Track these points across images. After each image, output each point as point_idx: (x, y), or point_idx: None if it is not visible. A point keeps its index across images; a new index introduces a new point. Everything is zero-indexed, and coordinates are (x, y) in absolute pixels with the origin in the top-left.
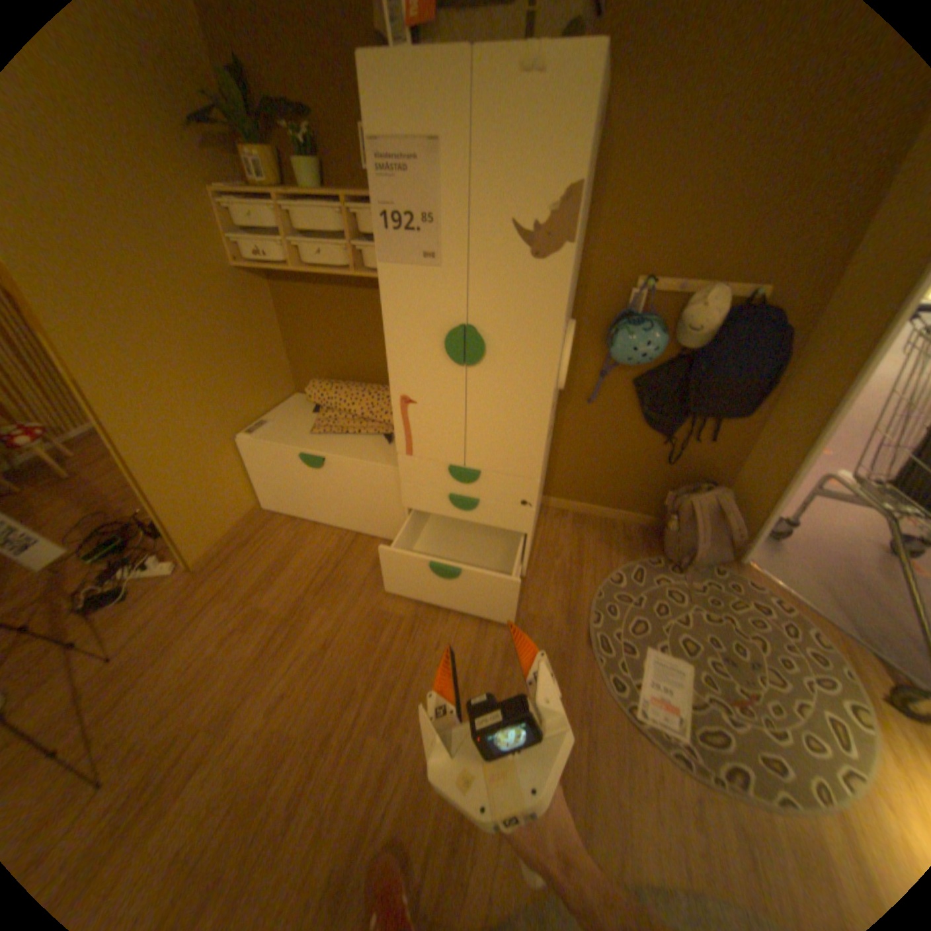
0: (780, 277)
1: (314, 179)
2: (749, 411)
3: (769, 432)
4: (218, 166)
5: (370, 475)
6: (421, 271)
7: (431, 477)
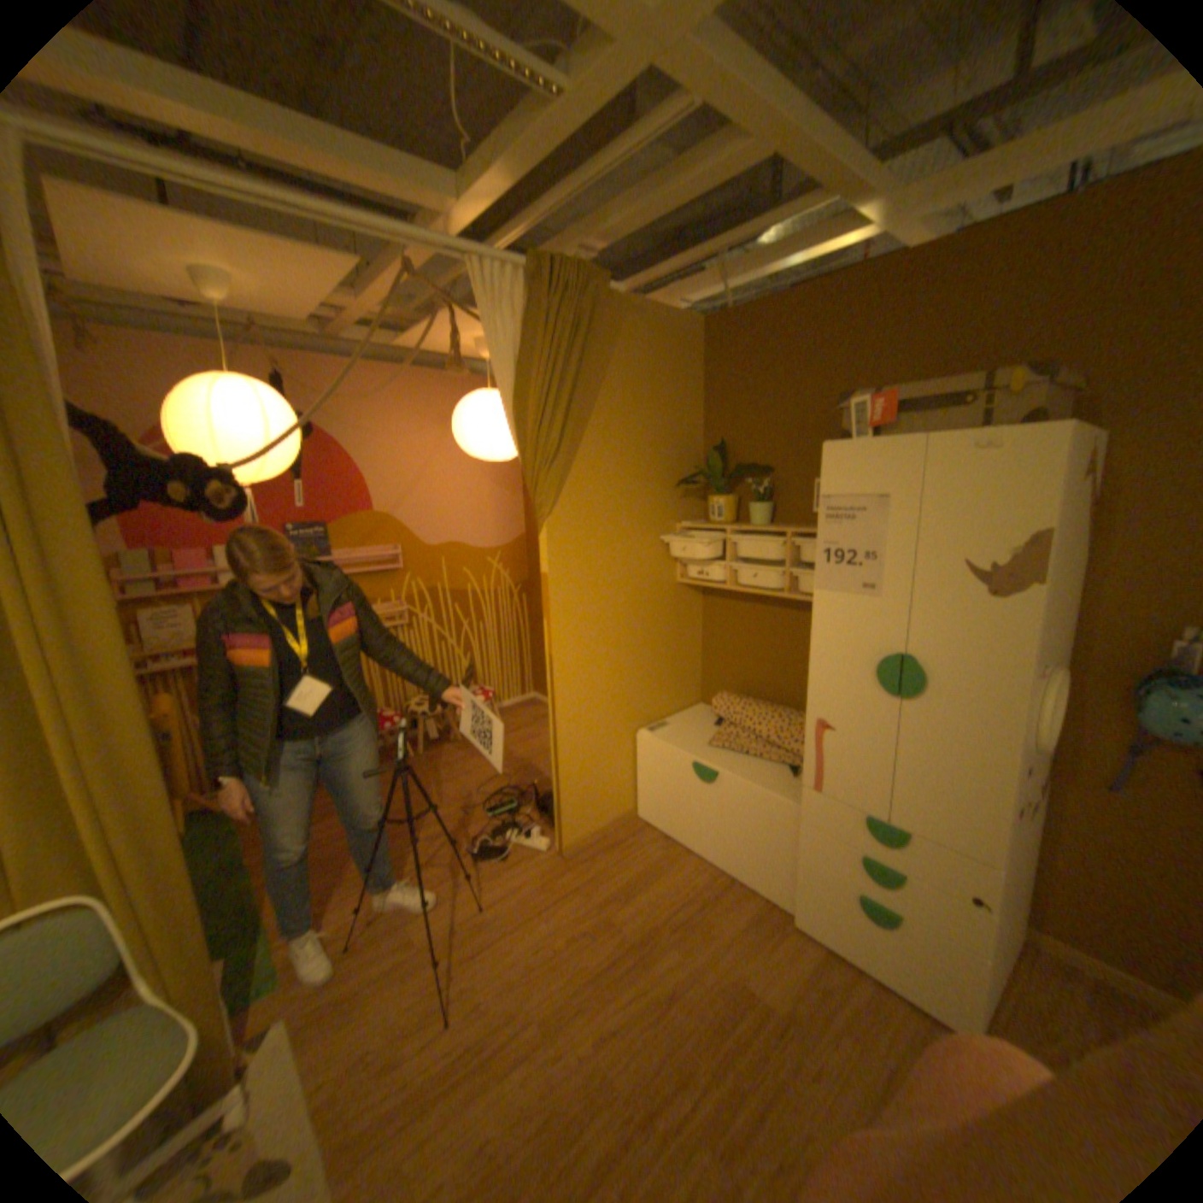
0: None
1: (768, 517)
2: None
3: None
4: (690, 509)
5: (767, 806)
6: (861, 598)
7: (845, 827)
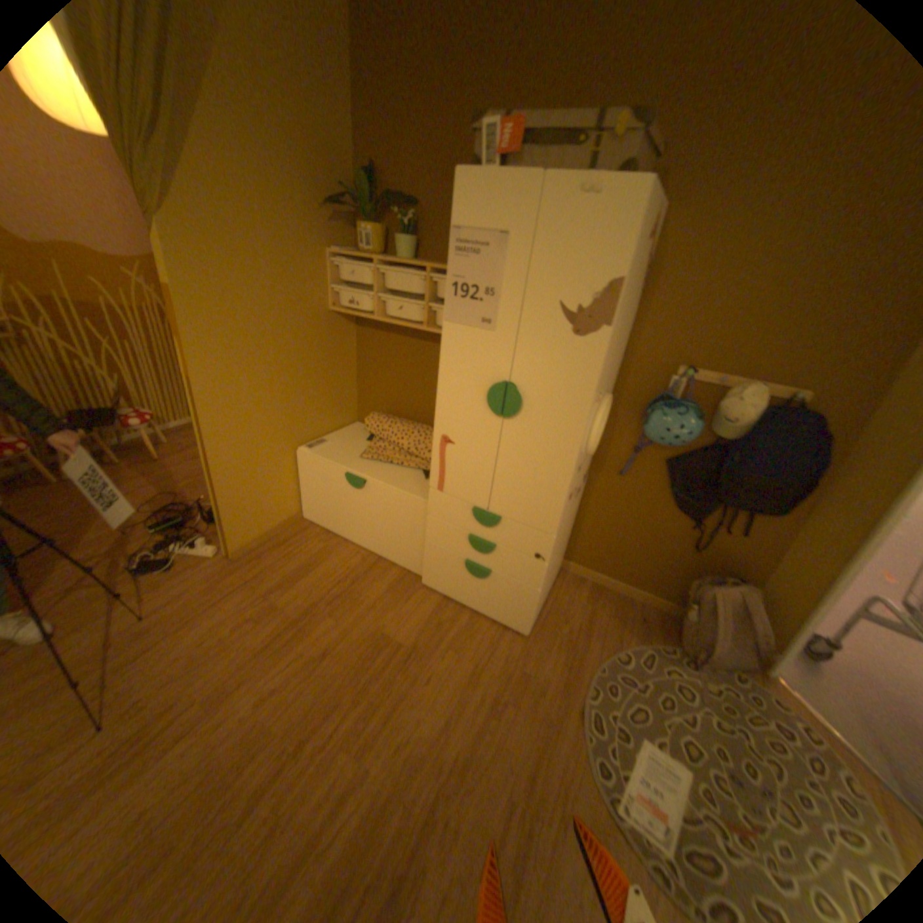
0: (821, 384)
1: (410, 252)
2: (784, 510)
3: (807, 536)
4: (339, 235)
5: (402, 503)
6: (477, 332)
7: (456, 514)
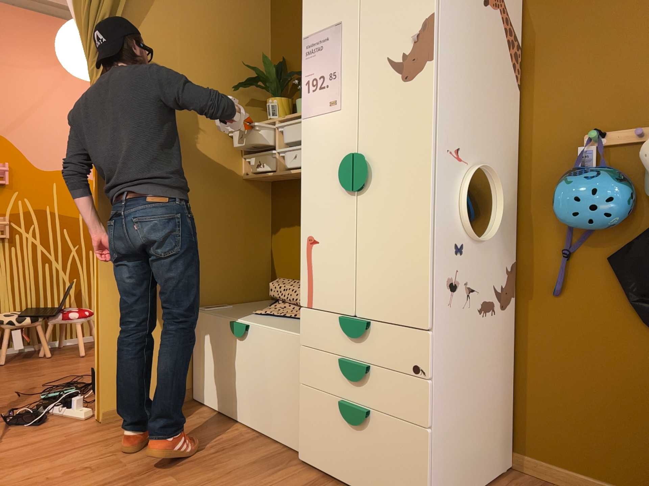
0: None
1: None
2: None
3: None
4: (256, 117)
5: (280, 344)
6: (328, 115)
7: (327, 335)
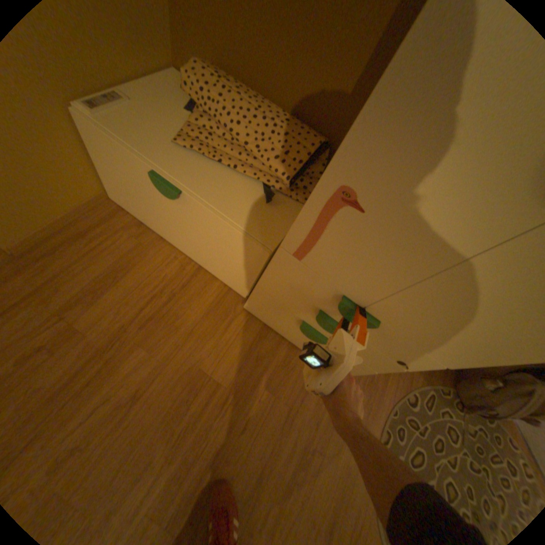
0: None
1: None
2: None
3: None
4: None
5: (233, 236)
6: None
7: (311, 288)
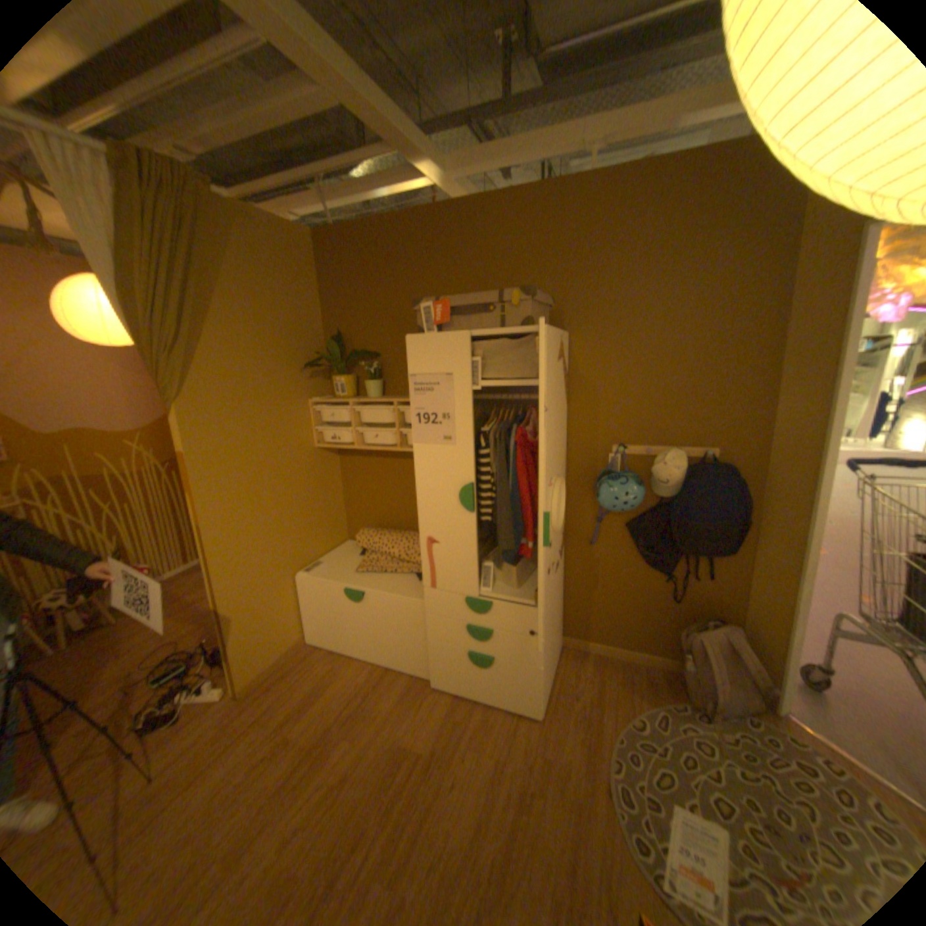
0: (723, 442)
1: (379, 392)
2: (733, 549)
3: (761, 569)
4: (318, 387)
5: (401, 608)
6: (442, 448)
7: (452, 608)
